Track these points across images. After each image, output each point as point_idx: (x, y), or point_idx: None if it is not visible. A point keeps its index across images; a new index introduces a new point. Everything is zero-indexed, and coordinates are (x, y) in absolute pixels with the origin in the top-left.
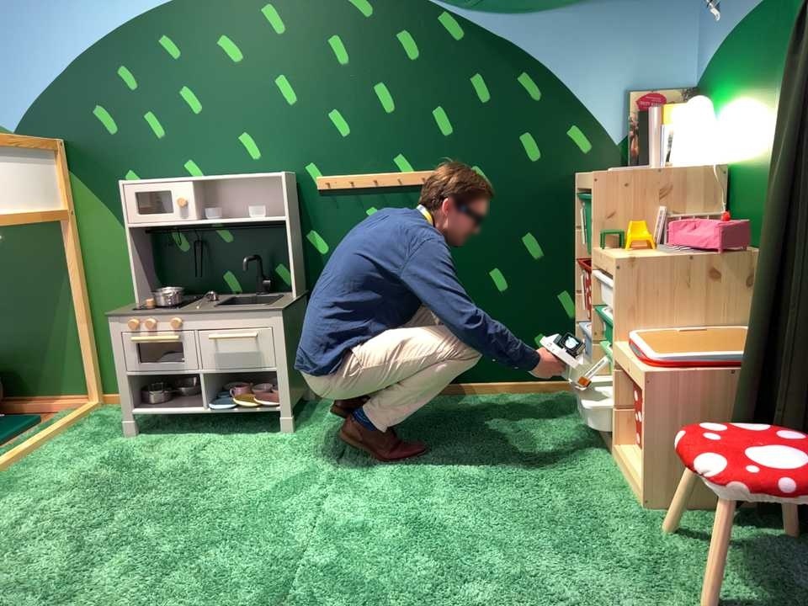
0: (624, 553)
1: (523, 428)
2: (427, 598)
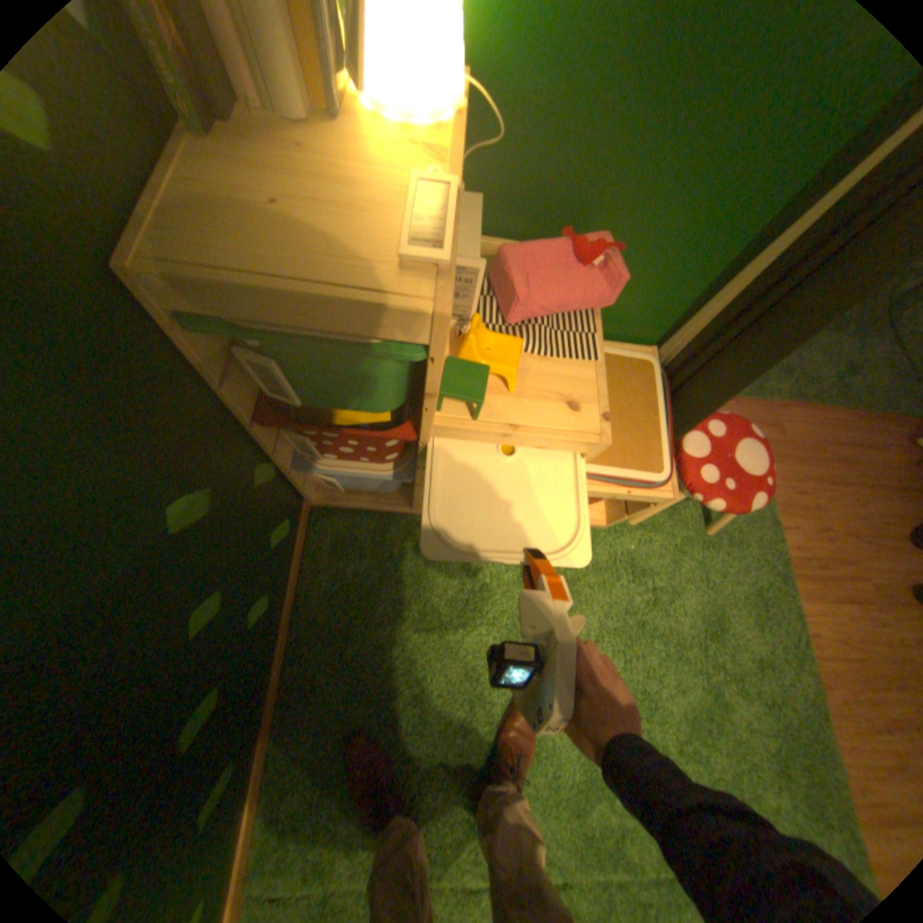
0: (660, 564)
1: (426, 601)
2: (734, 733)
